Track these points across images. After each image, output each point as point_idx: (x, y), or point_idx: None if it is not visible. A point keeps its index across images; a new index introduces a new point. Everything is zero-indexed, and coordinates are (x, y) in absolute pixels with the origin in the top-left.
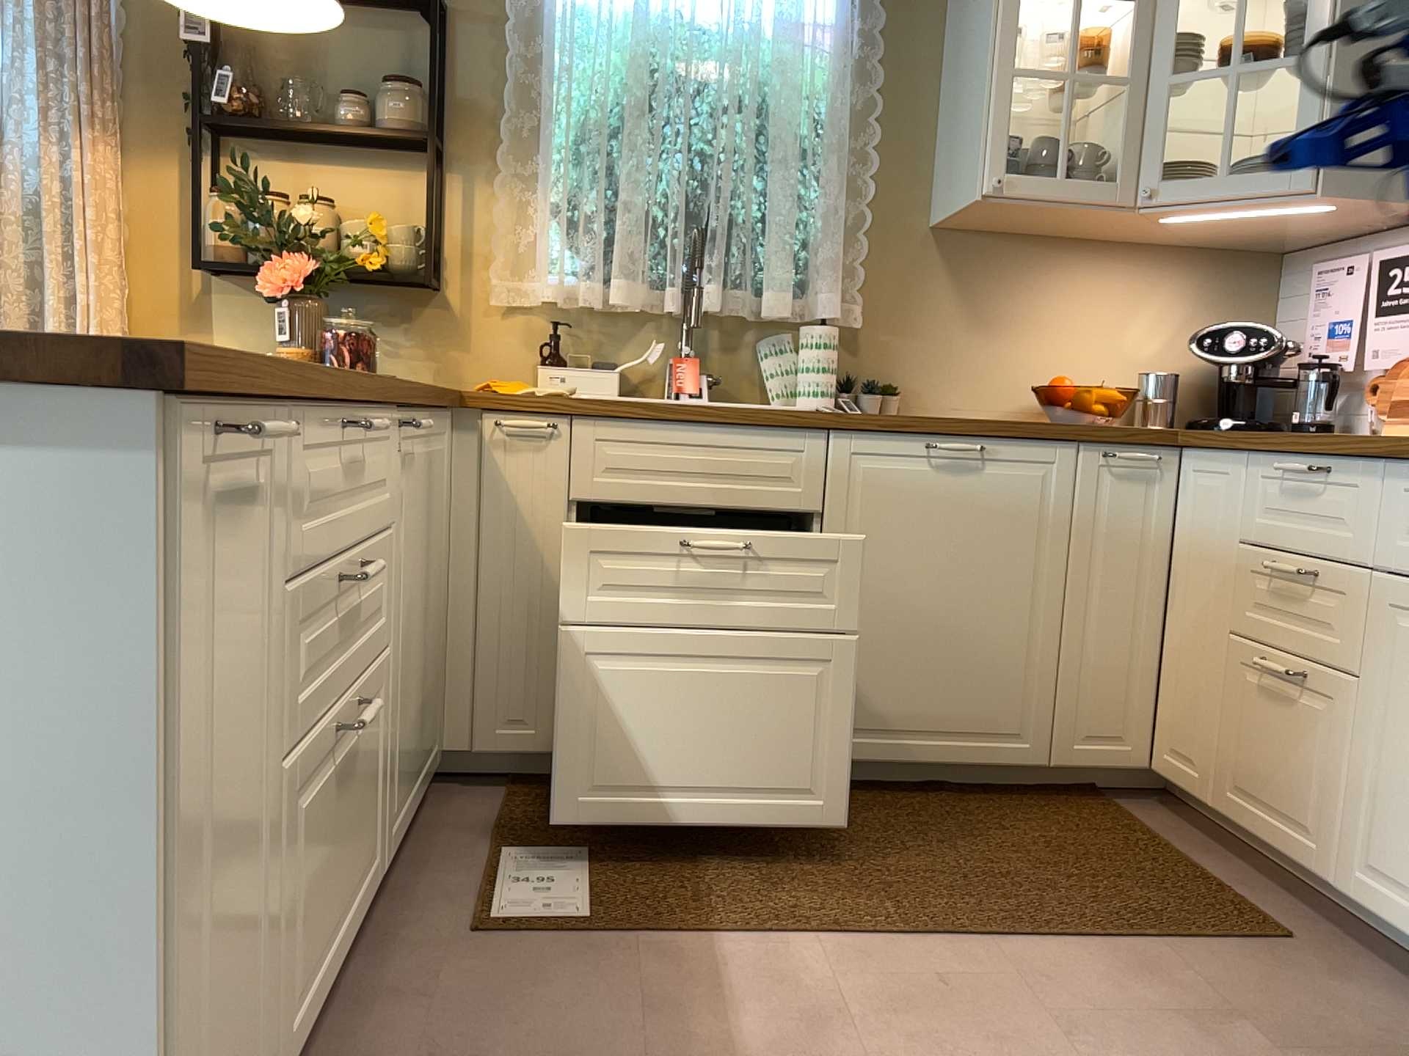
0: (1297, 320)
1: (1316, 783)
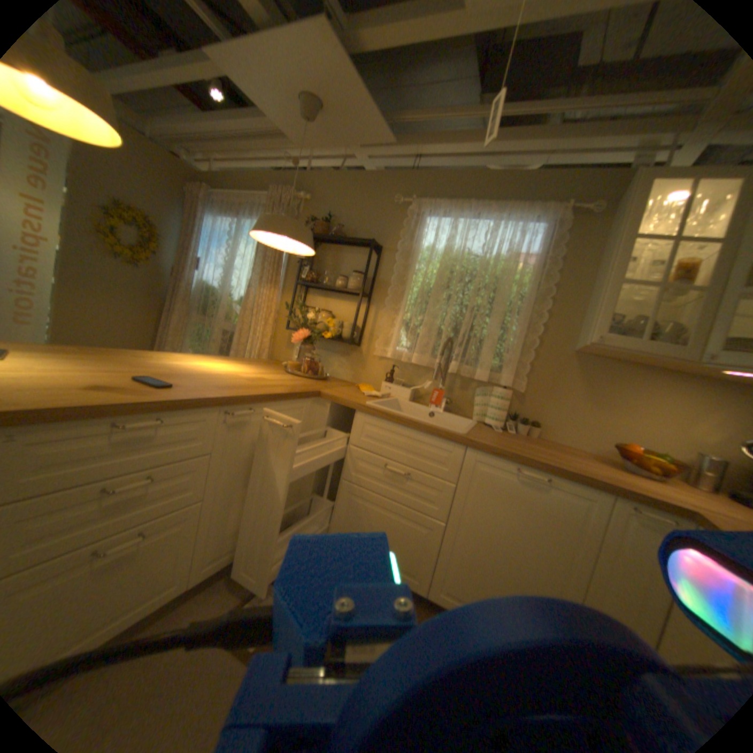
0: None
1: None
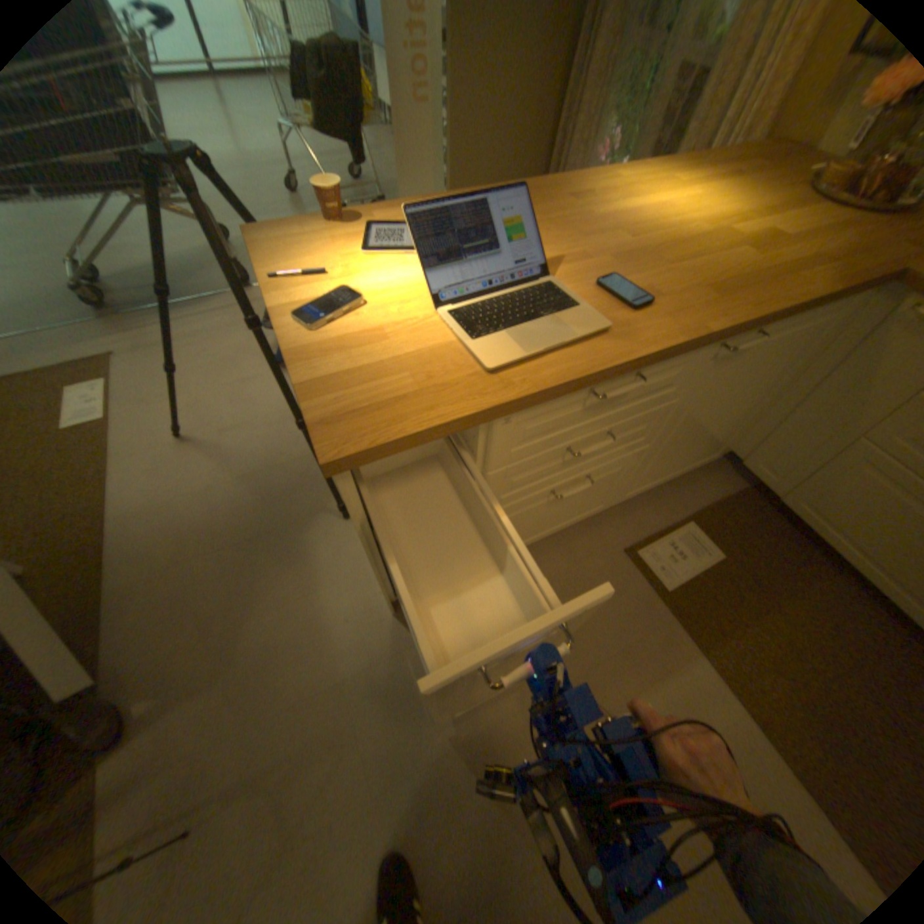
0: None
1: None
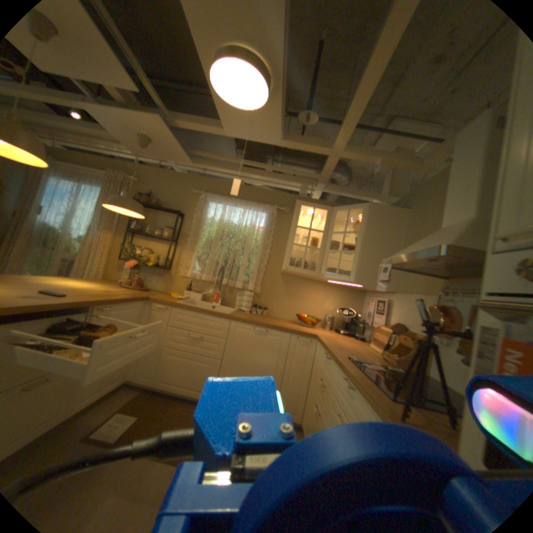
0: (366, 309)
1: None
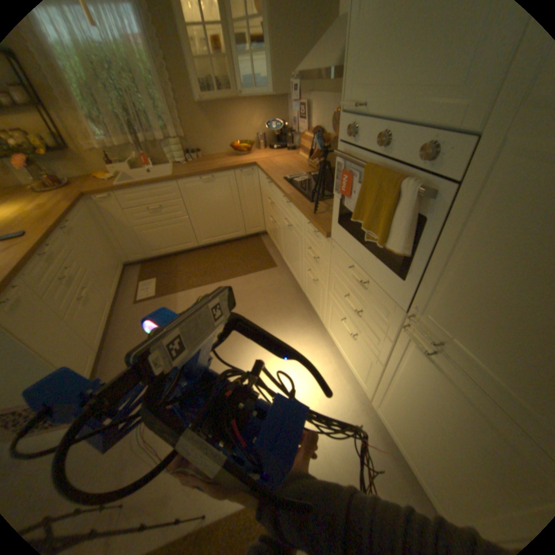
0: (290, 112)
1: (278, 241)
